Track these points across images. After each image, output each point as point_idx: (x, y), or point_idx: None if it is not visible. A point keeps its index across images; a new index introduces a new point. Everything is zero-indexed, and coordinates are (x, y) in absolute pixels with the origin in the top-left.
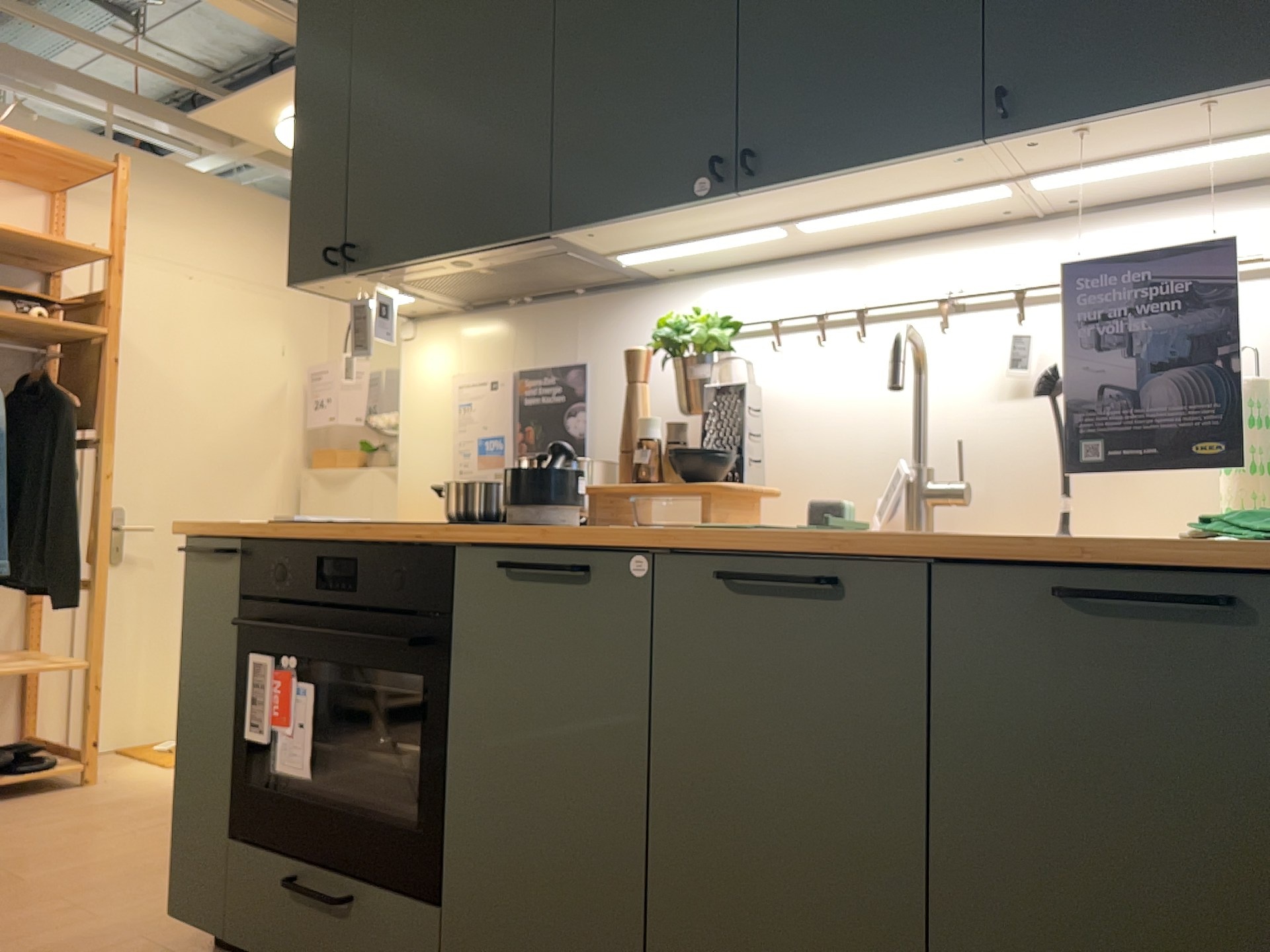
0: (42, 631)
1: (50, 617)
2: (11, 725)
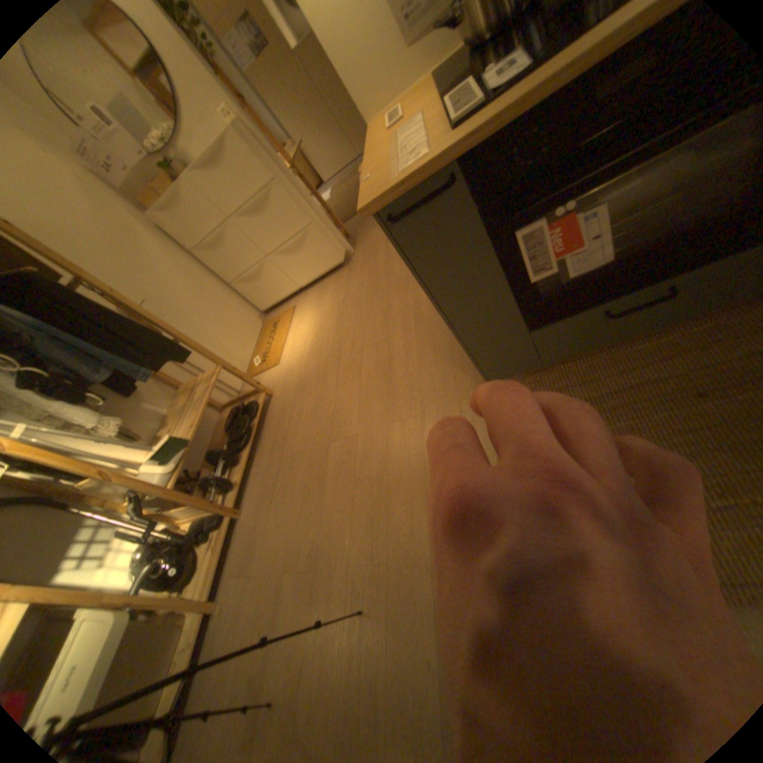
0: (172, 376)
1: (165, 369)
2: (210, 409)
